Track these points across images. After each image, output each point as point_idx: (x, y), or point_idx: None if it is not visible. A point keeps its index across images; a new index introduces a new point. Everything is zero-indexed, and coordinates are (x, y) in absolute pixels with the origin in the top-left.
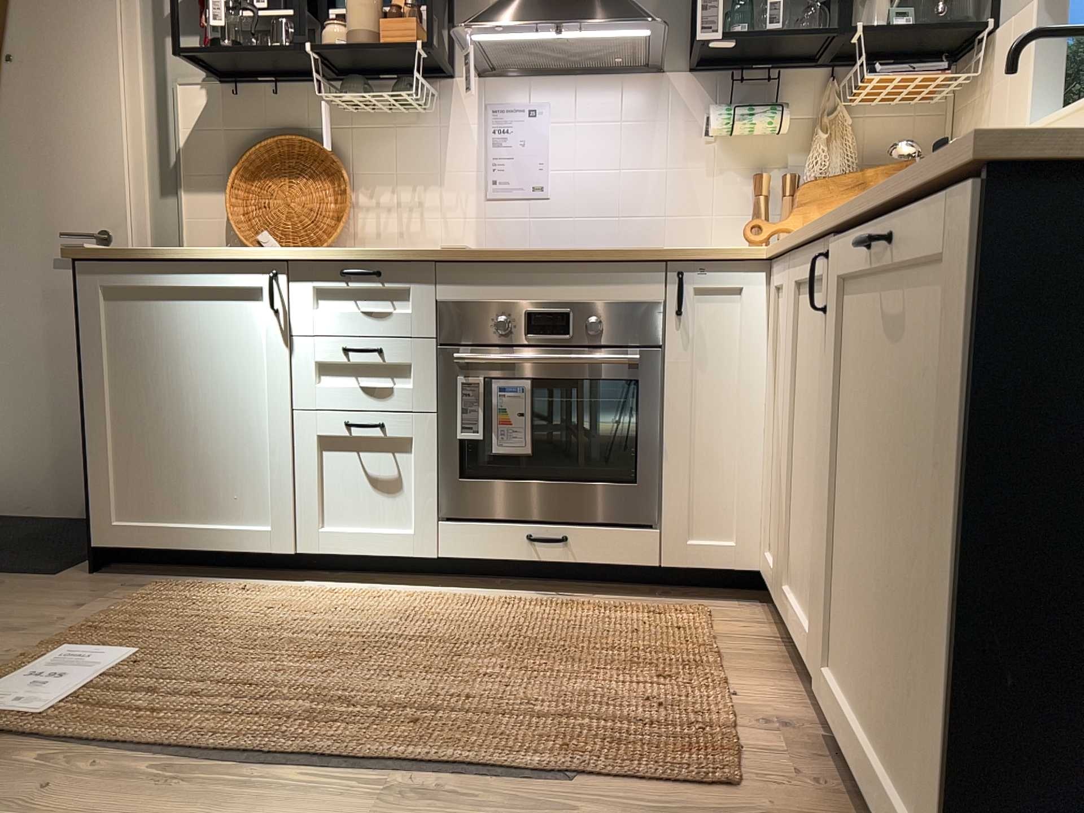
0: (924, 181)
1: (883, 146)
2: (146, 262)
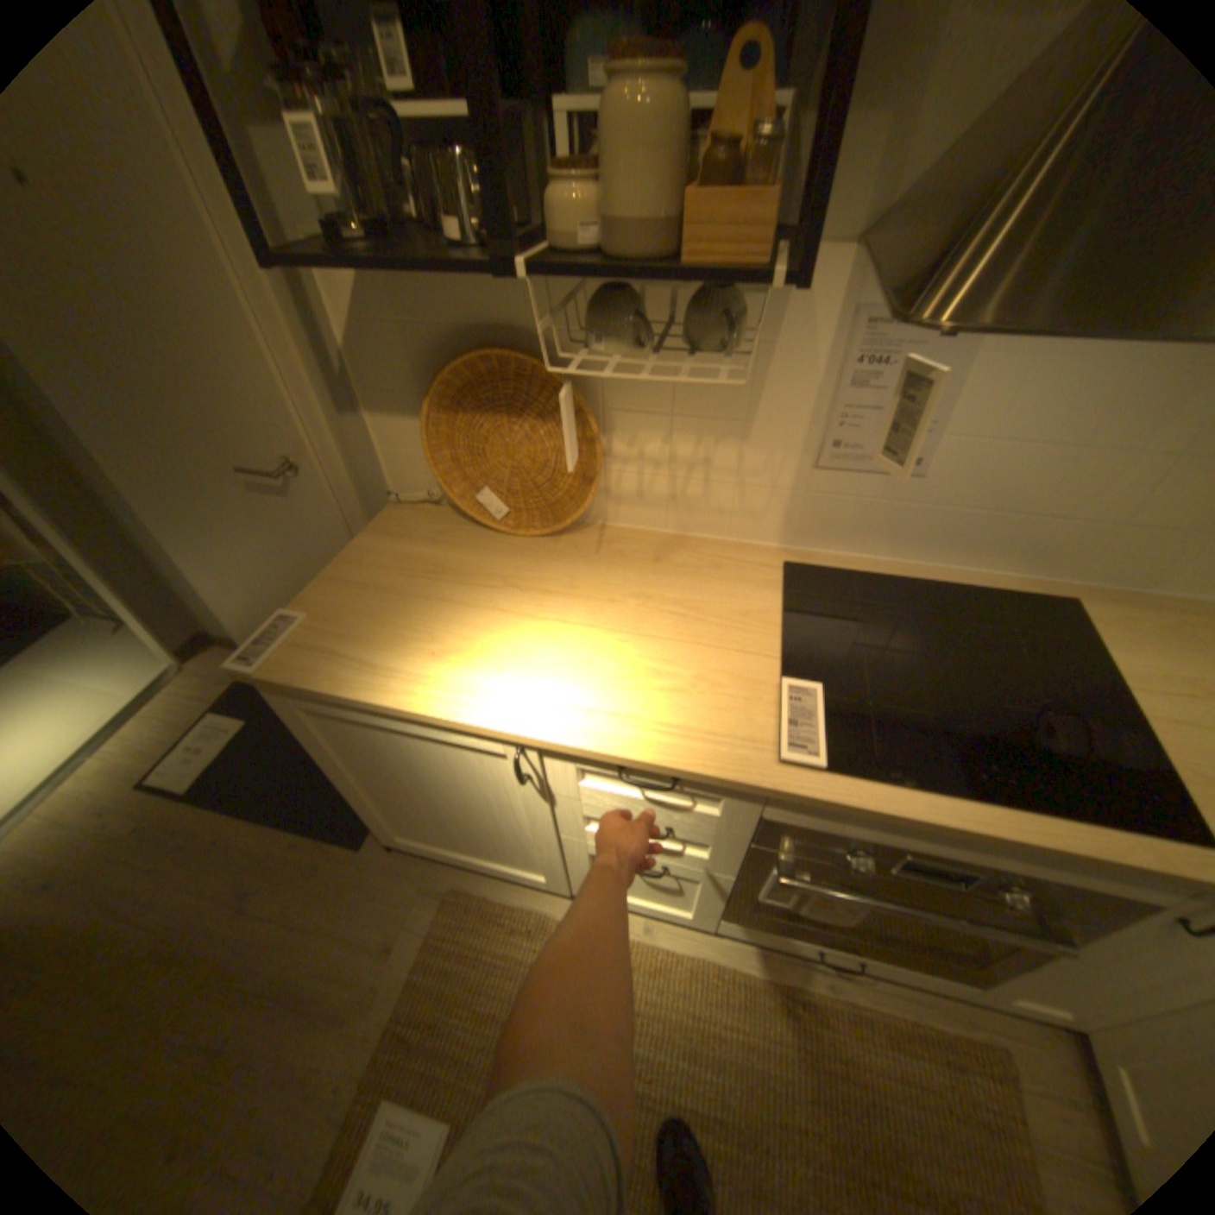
0: None
1: None
2: (338, 700)
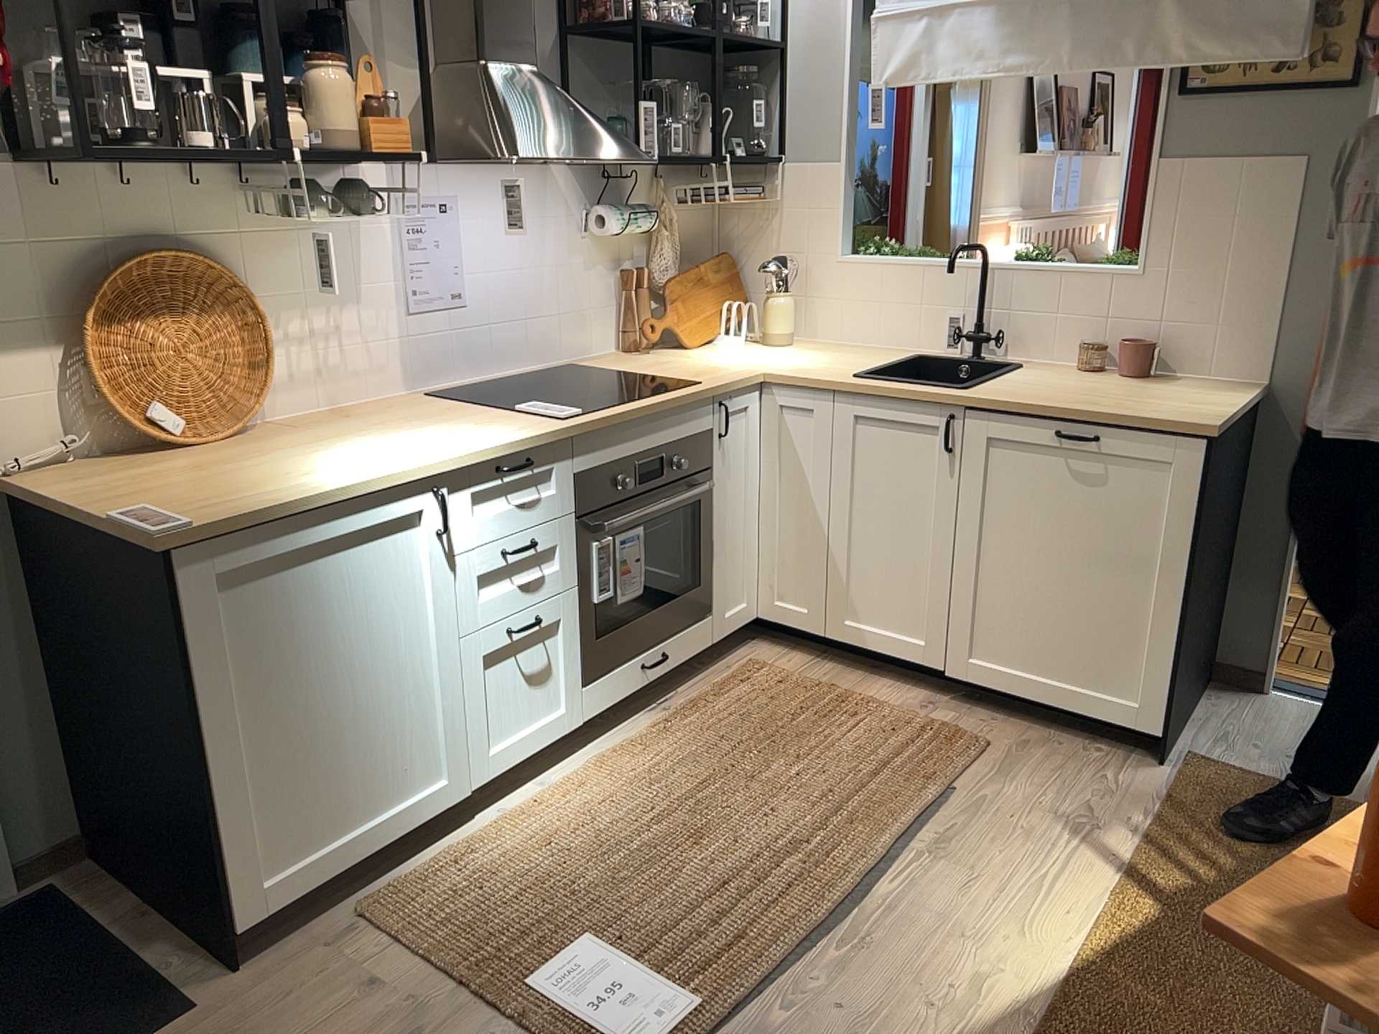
0: (1122, 414)
1: (686, 234)
2: (280, 519)
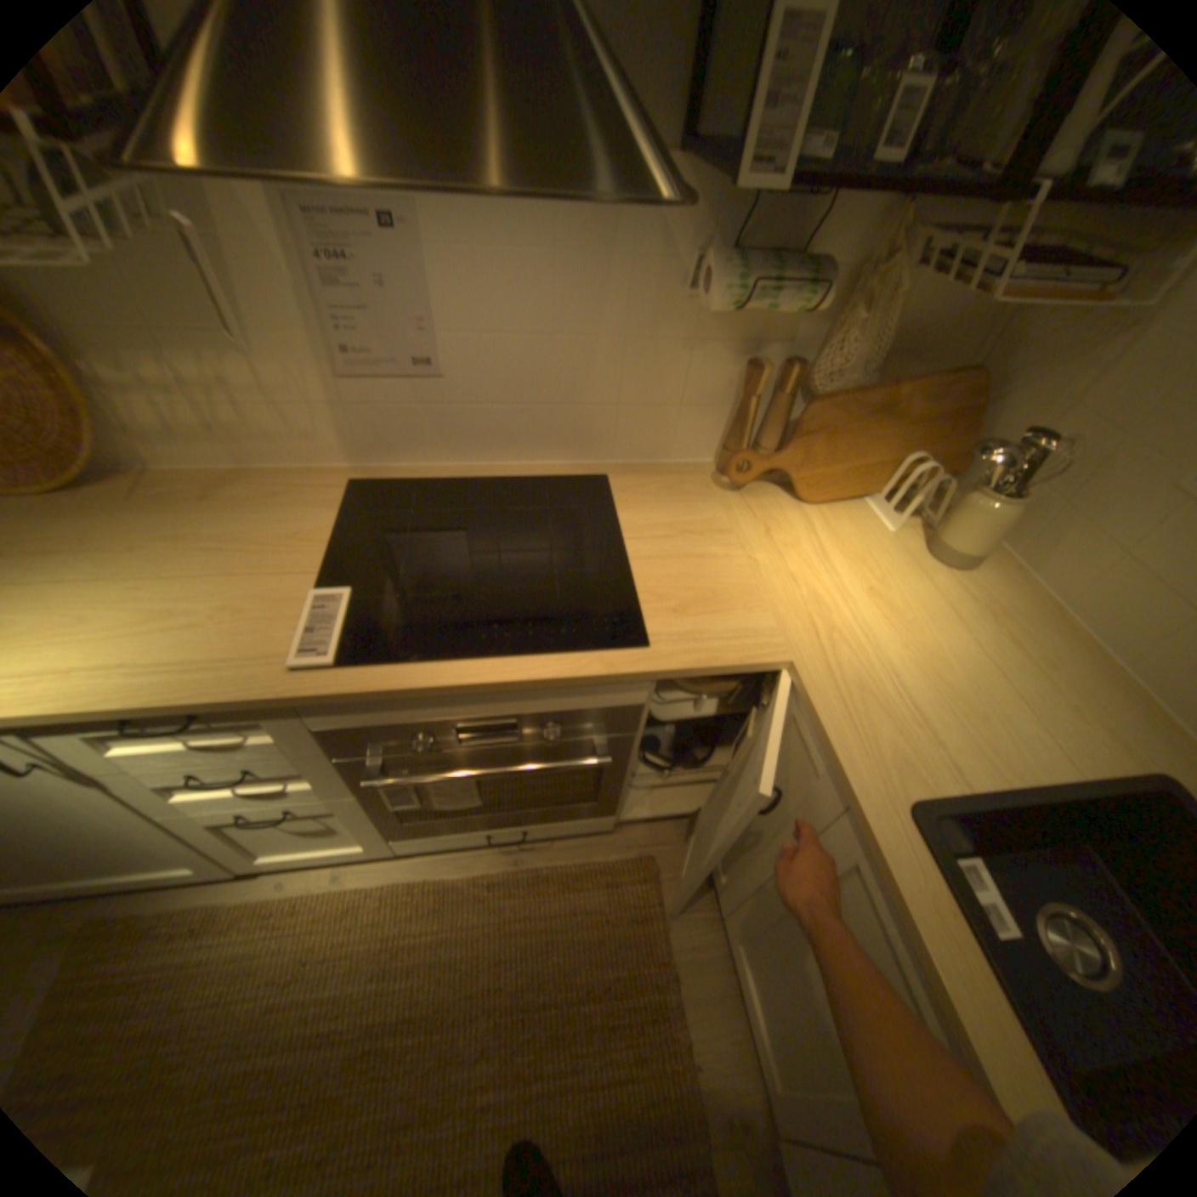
0: None
1: (930, 314)
2: None
